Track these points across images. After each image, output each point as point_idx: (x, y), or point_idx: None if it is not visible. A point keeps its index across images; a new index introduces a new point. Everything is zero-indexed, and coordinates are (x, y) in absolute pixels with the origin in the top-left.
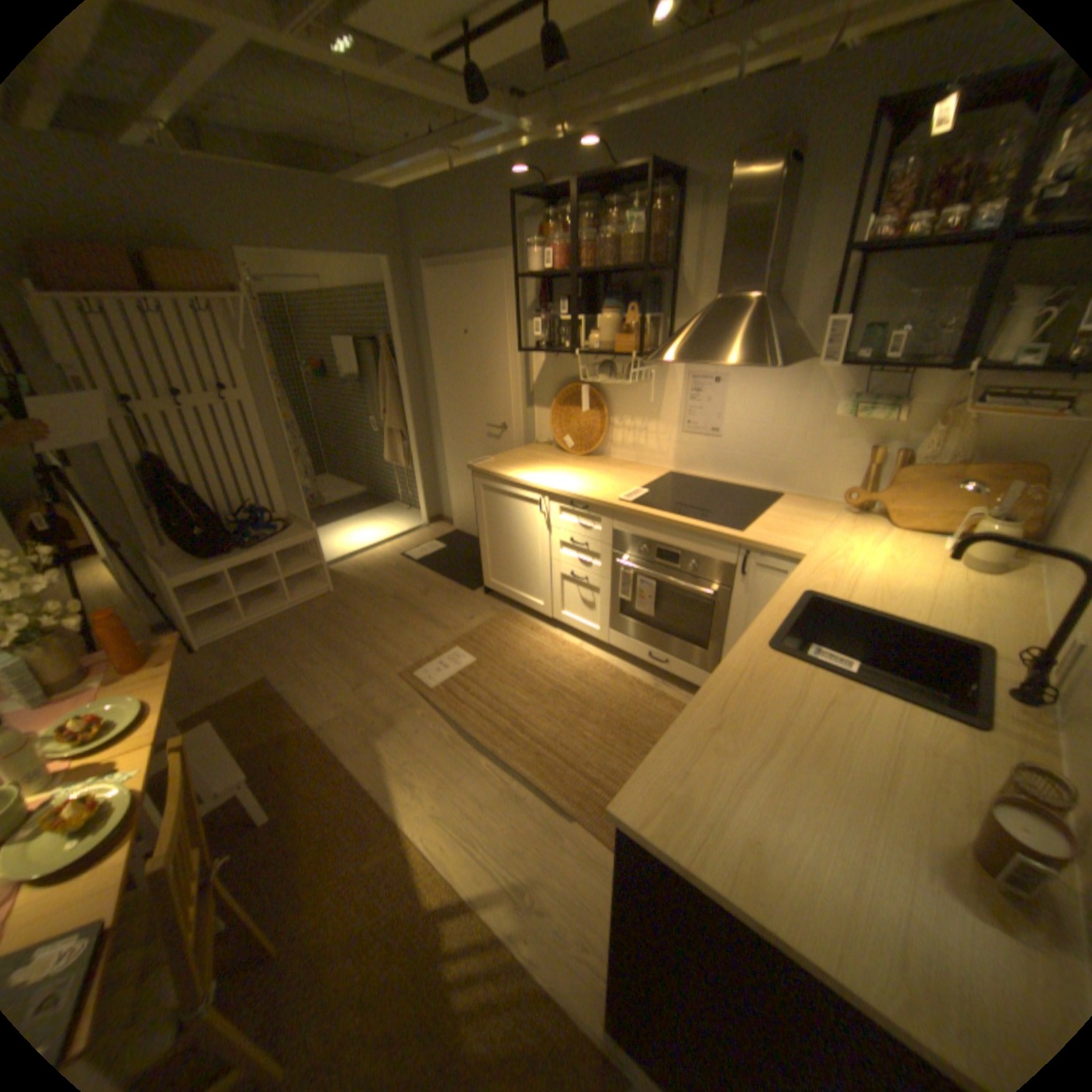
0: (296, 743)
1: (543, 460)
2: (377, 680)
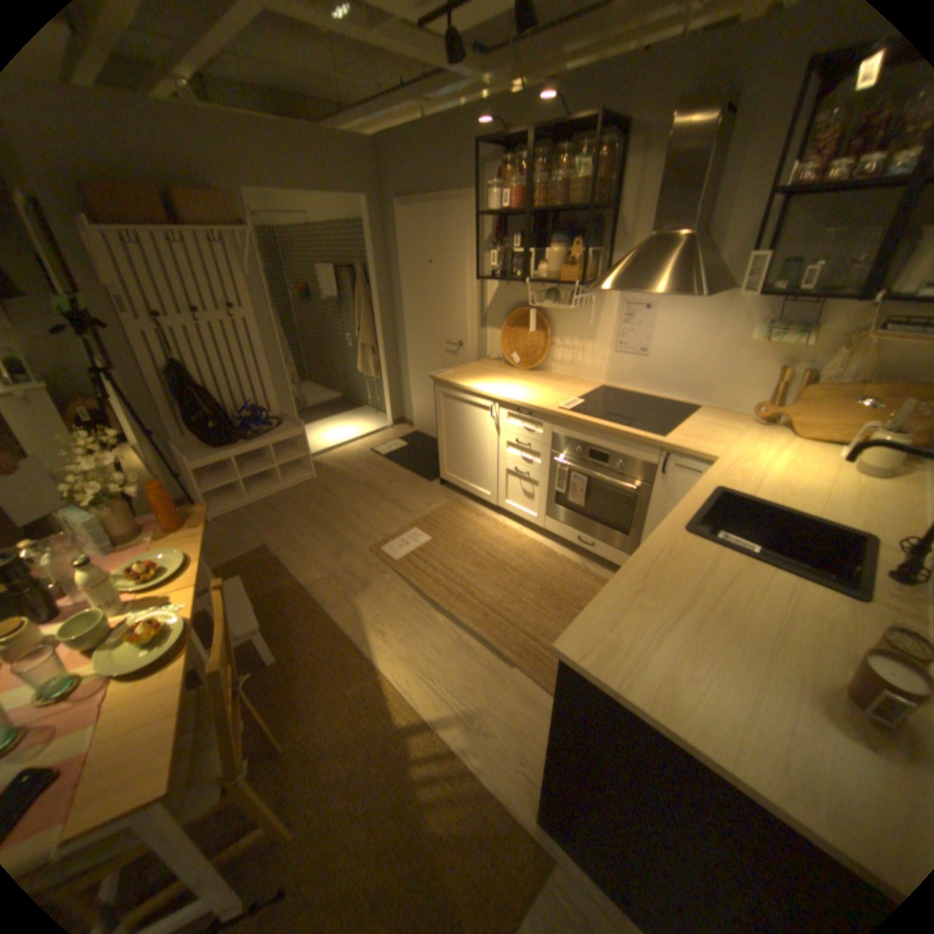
0: (290, 597)
1: (493, 373)
2: (353, 551)
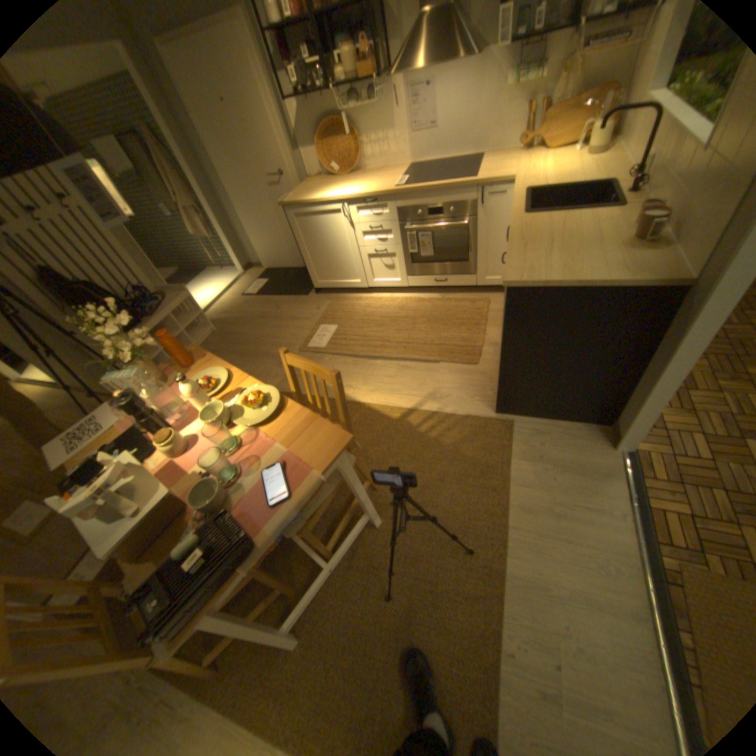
0: None
1: (325, 184)
2: None
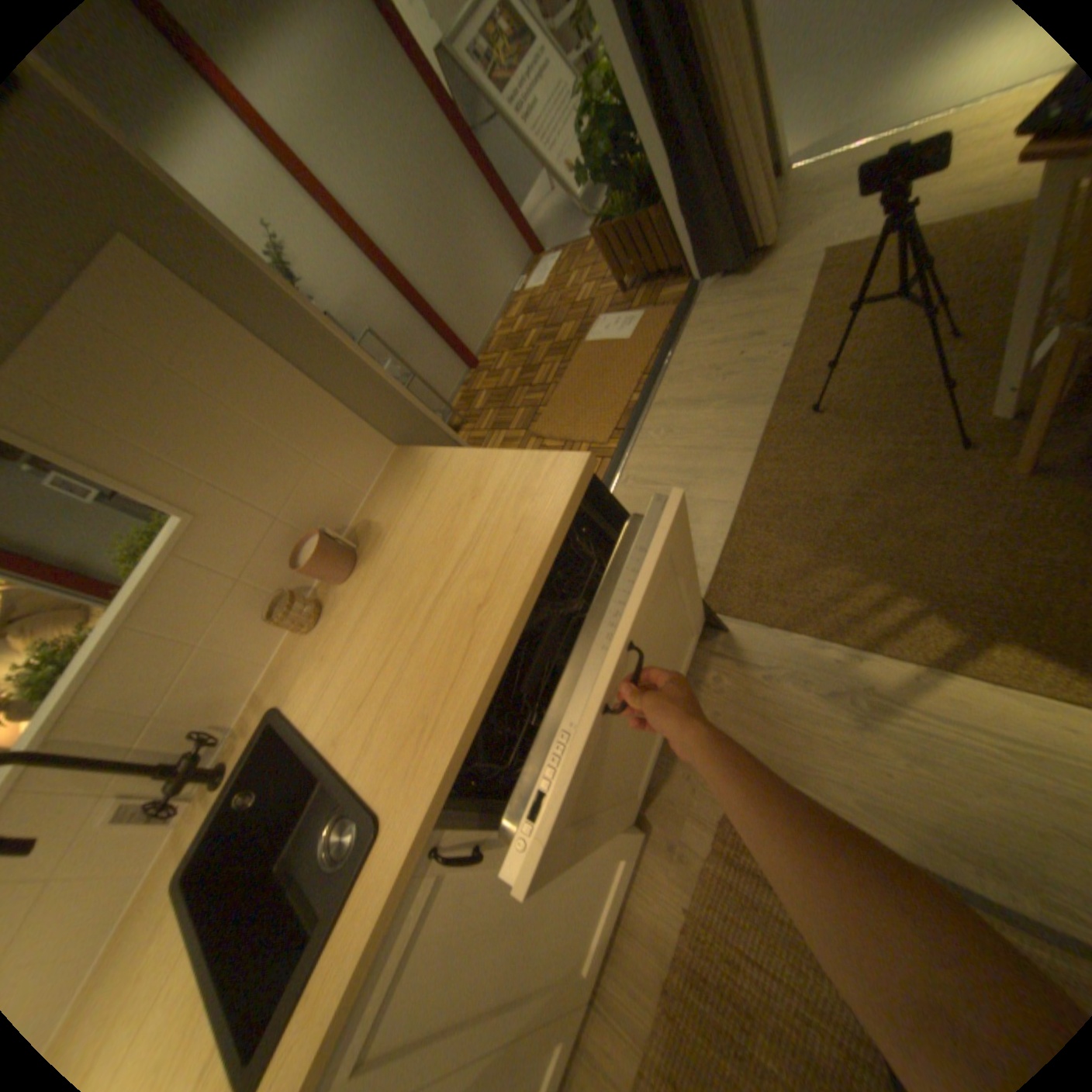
0: None
1: None
2: None
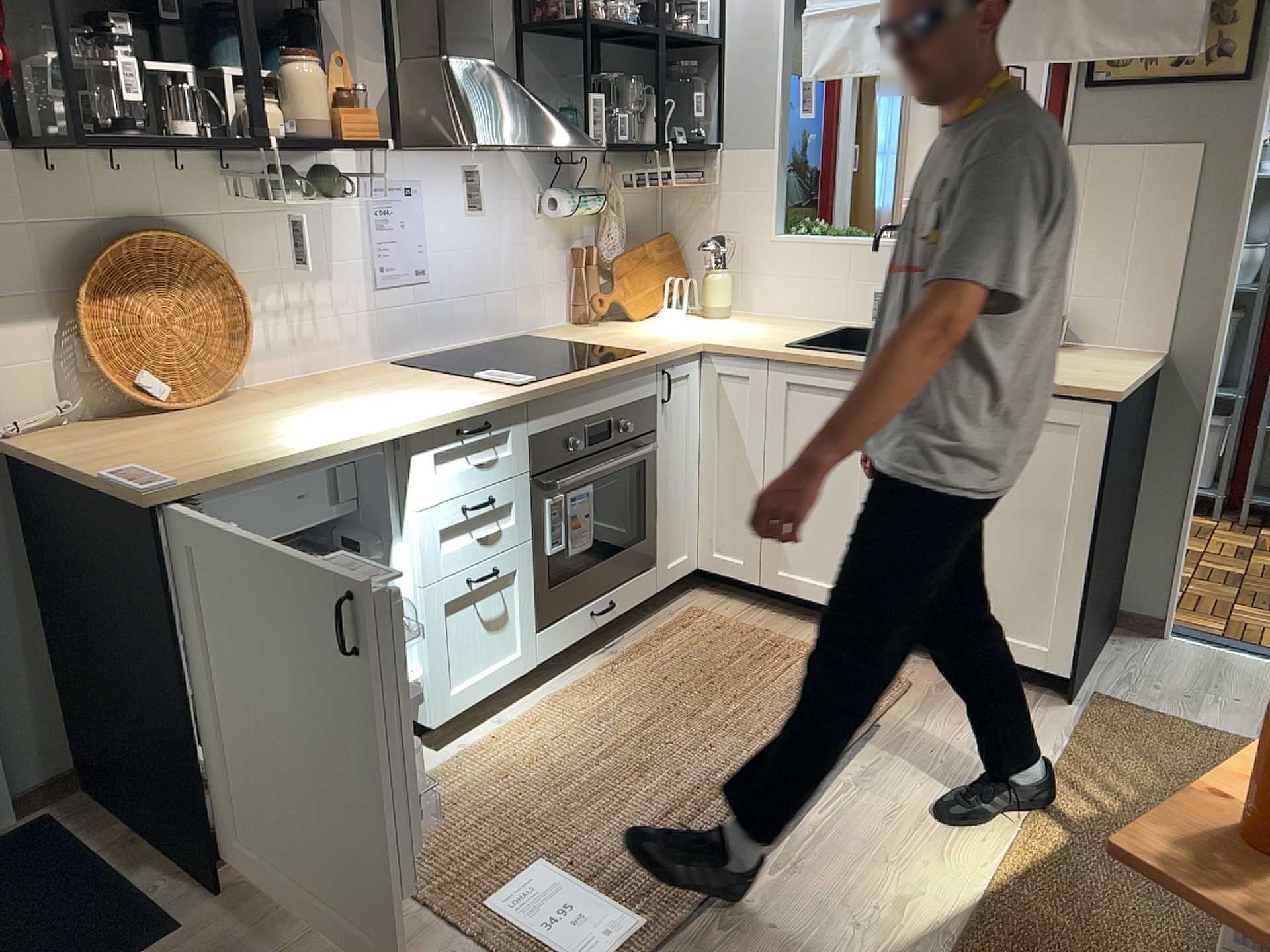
0: None
1: (205, 429)
2: None
